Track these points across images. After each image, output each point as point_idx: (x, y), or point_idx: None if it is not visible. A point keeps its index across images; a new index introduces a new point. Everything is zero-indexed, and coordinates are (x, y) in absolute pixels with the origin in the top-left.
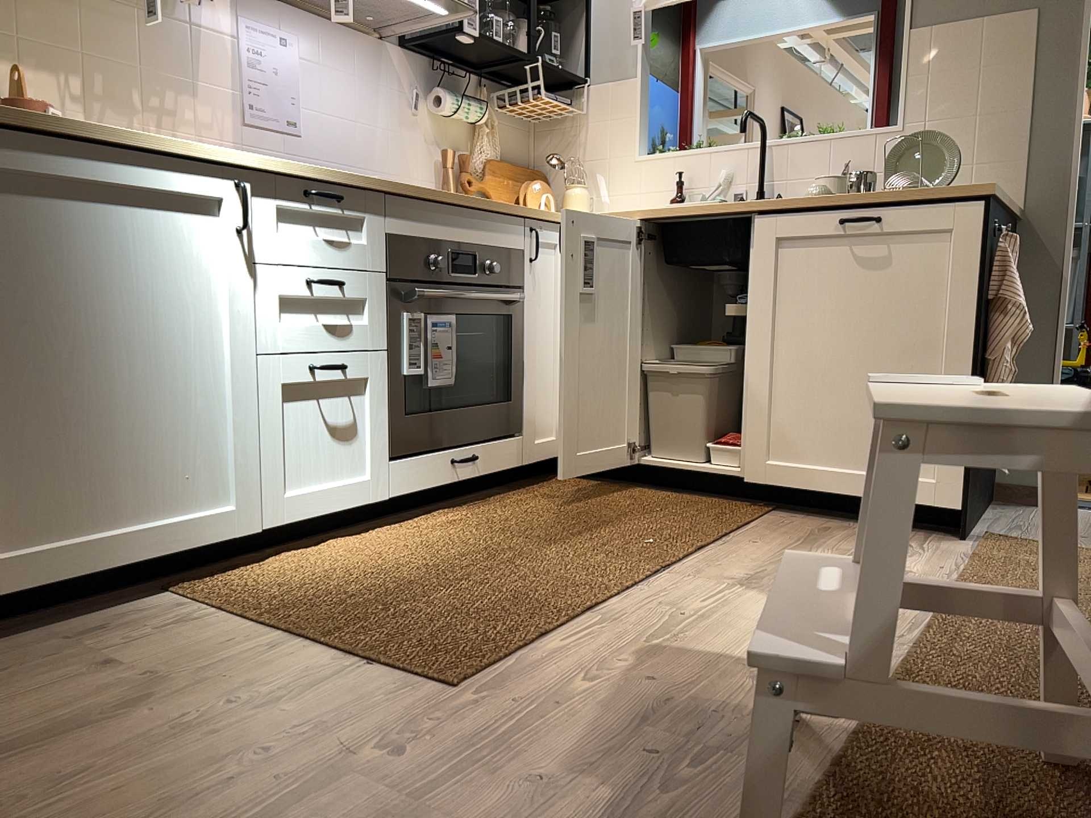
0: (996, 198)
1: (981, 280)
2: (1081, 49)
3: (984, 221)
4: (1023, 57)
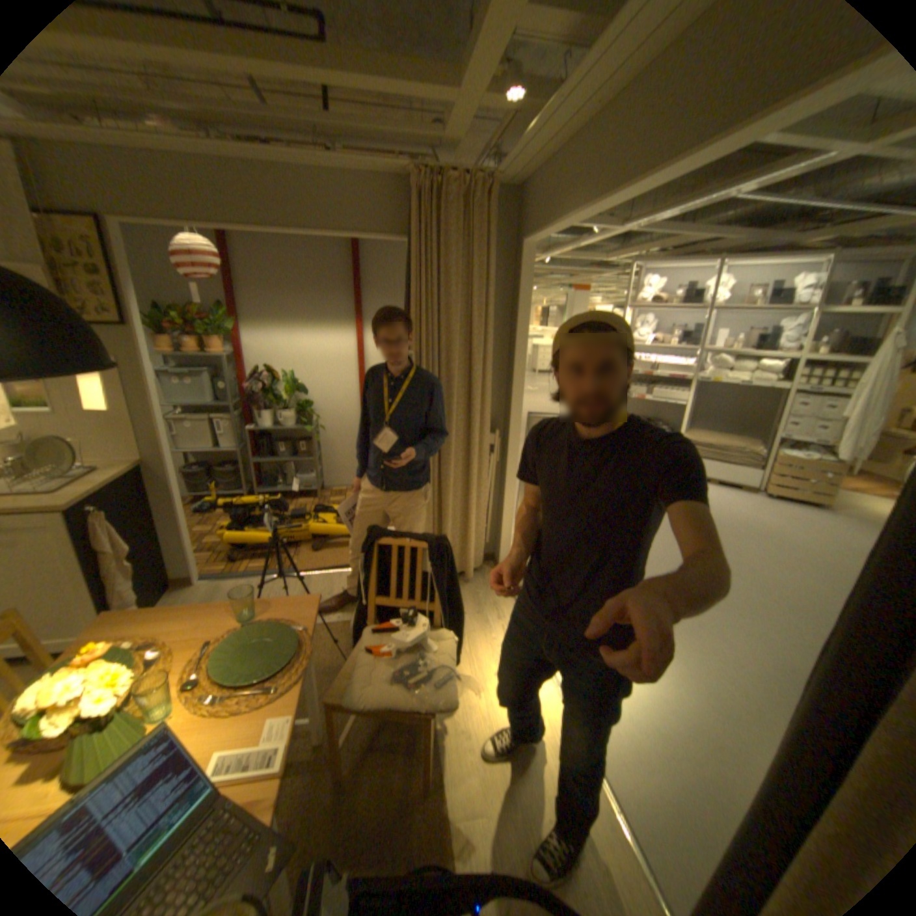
0: (74, 503)
1: (77, 547)
2: (146, 380)
3: (67, 519)
4: (117, 380)
